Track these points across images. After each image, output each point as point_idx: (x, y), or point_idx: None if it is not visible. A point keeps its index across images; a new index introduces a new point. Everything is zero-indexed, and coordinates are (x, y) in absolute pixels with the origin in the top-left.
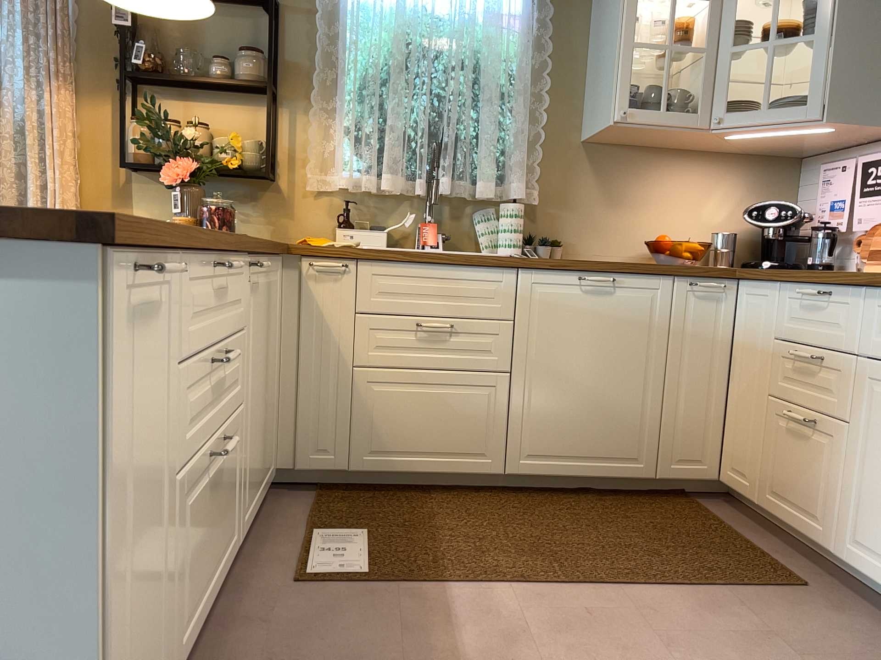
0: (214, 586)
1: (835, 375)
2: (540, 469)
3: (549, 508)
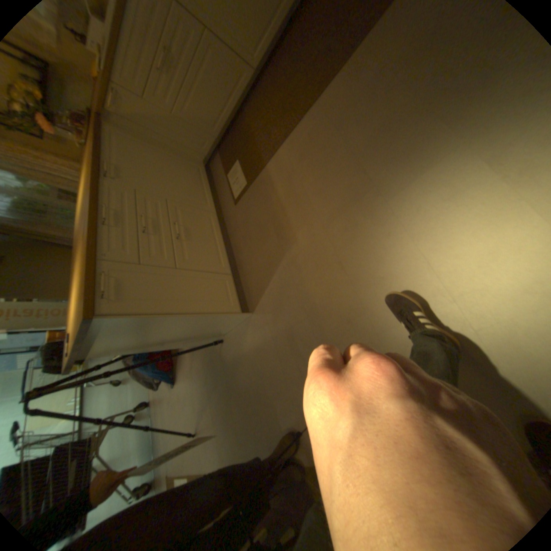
0: (220, 236)
1: None
2: (264, 47)
3: (282, 62)
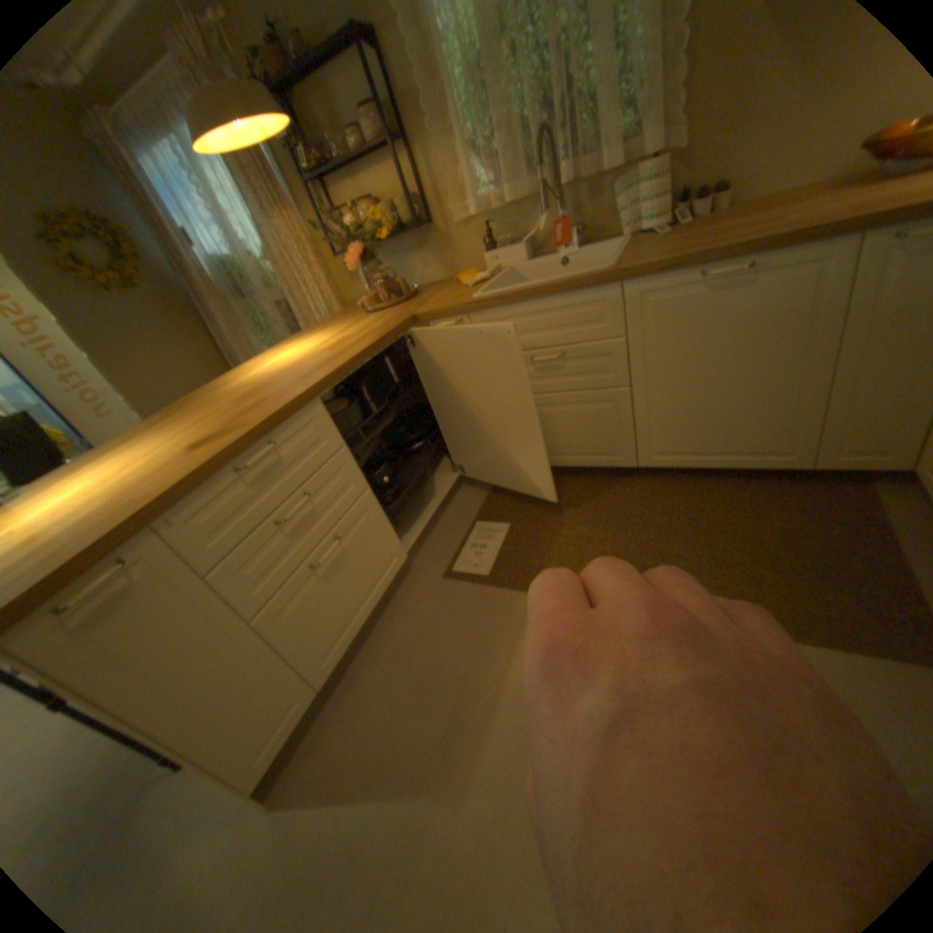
0: (372, 601)
1: None
2: (671, 462)
3: (676, 498)
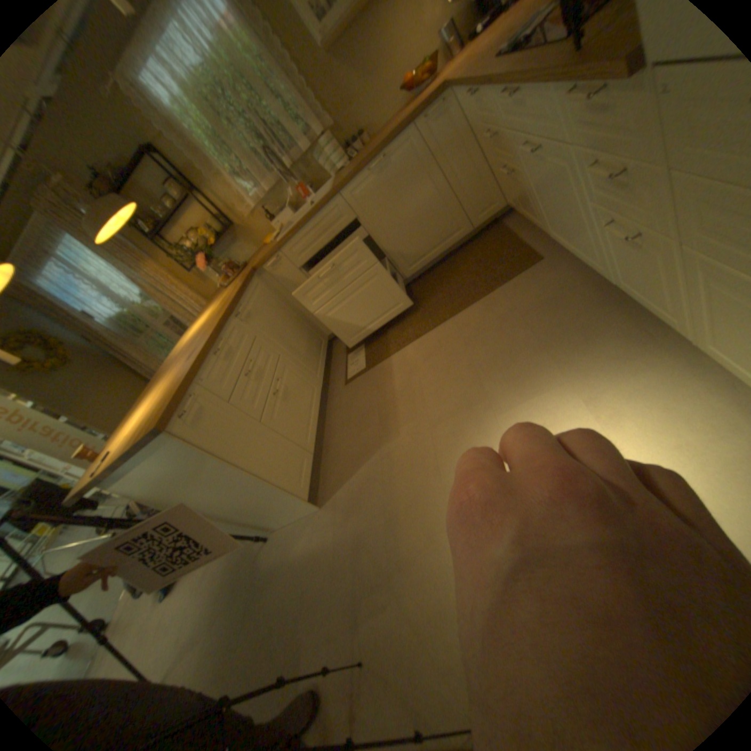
0: (316, 409)
1: (506, 139)
2: (419, 265)
3: (432, 280)
